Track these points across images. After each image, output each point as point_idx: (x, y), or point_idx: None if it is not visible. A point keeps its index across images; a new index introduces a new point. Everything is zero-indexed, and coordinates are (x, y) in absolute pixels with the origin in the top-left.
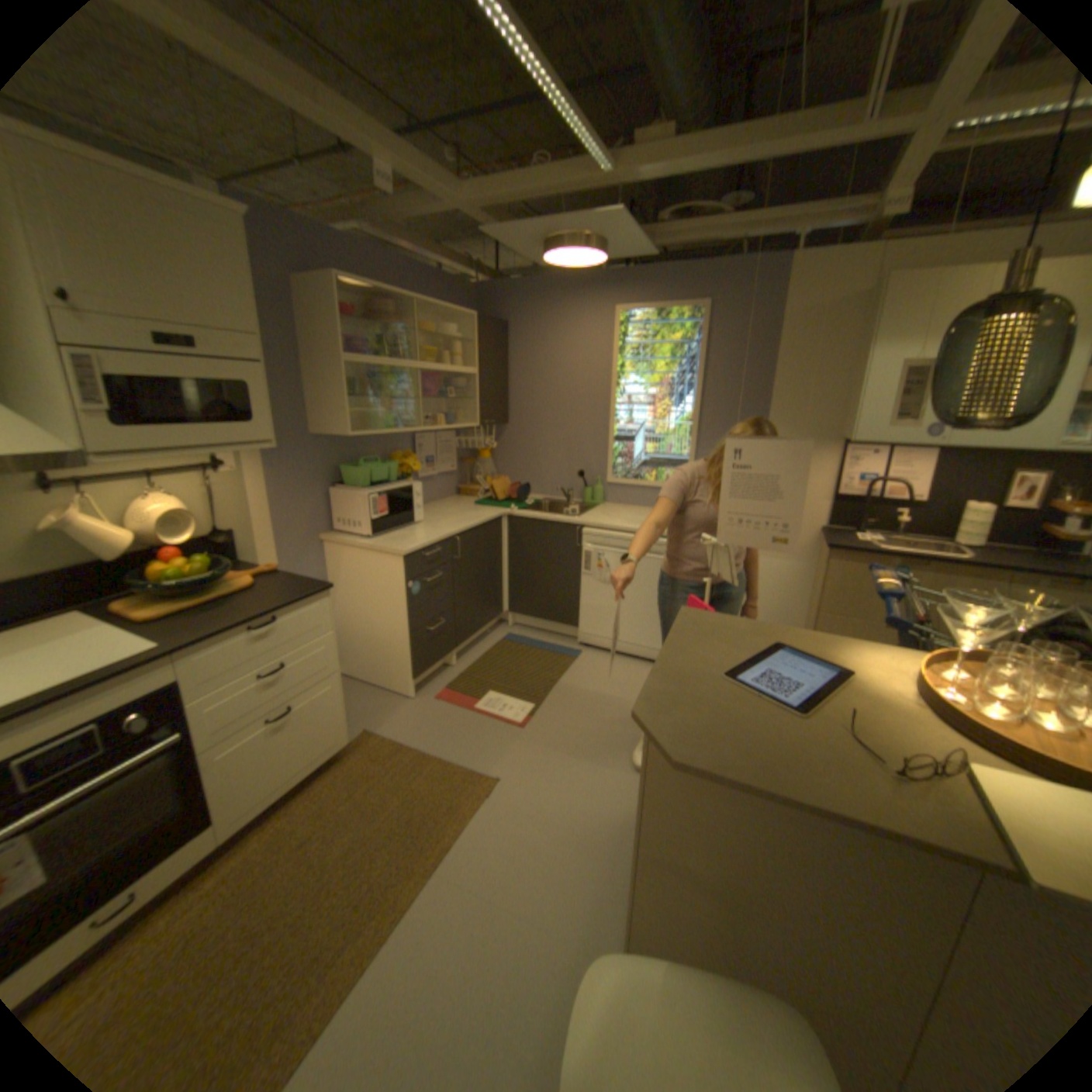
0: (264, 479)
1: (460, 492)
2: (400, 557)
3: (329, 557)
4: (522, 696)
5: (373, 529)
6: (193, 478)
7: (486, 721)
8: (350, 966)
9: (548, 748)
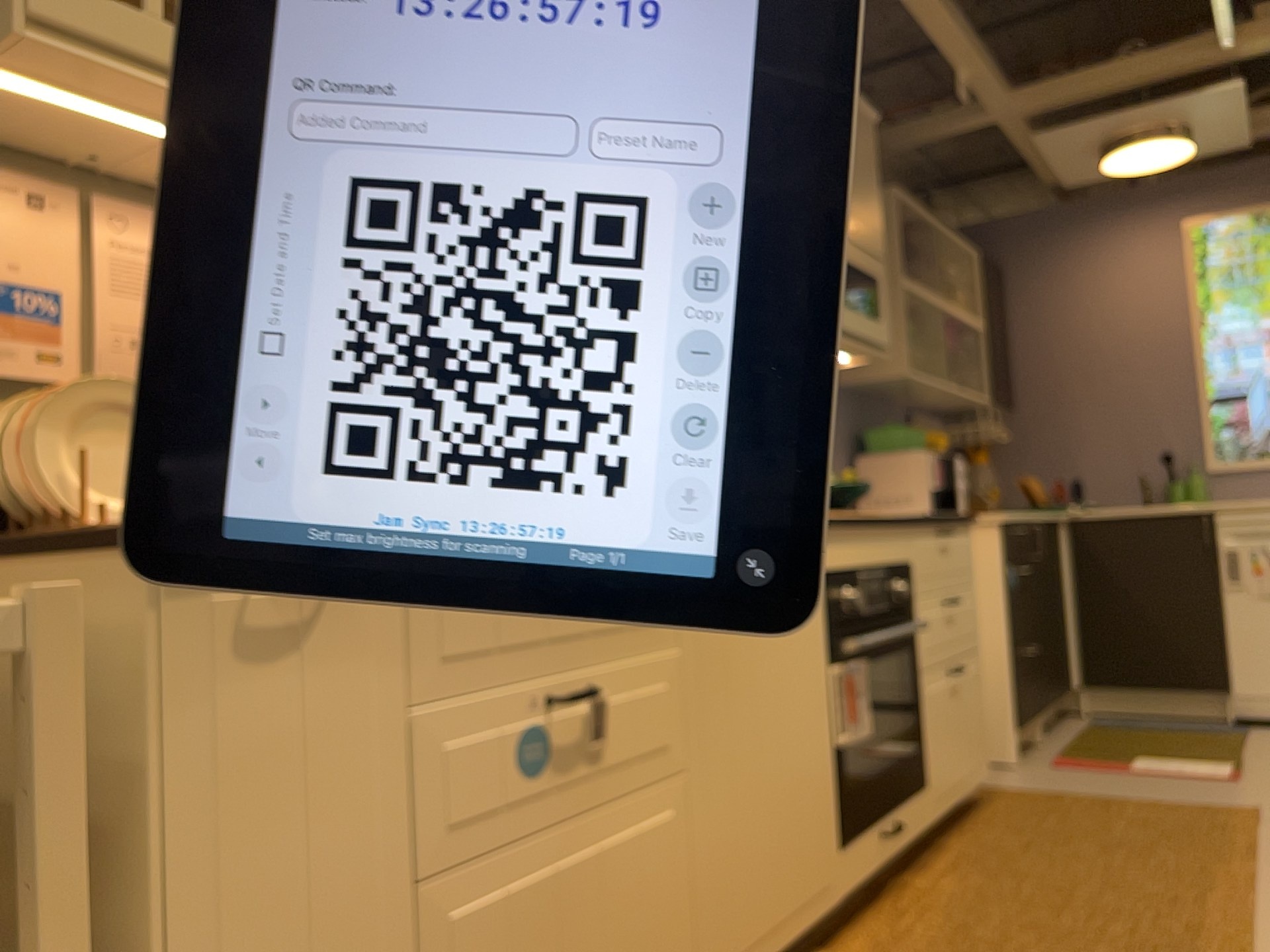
0: None
1: None
2: (996, 528)
3: None
4: (1203, 760)
5: (933, 505)
6: None
7: (1172, 778)
8: (1238, 905)
9: None
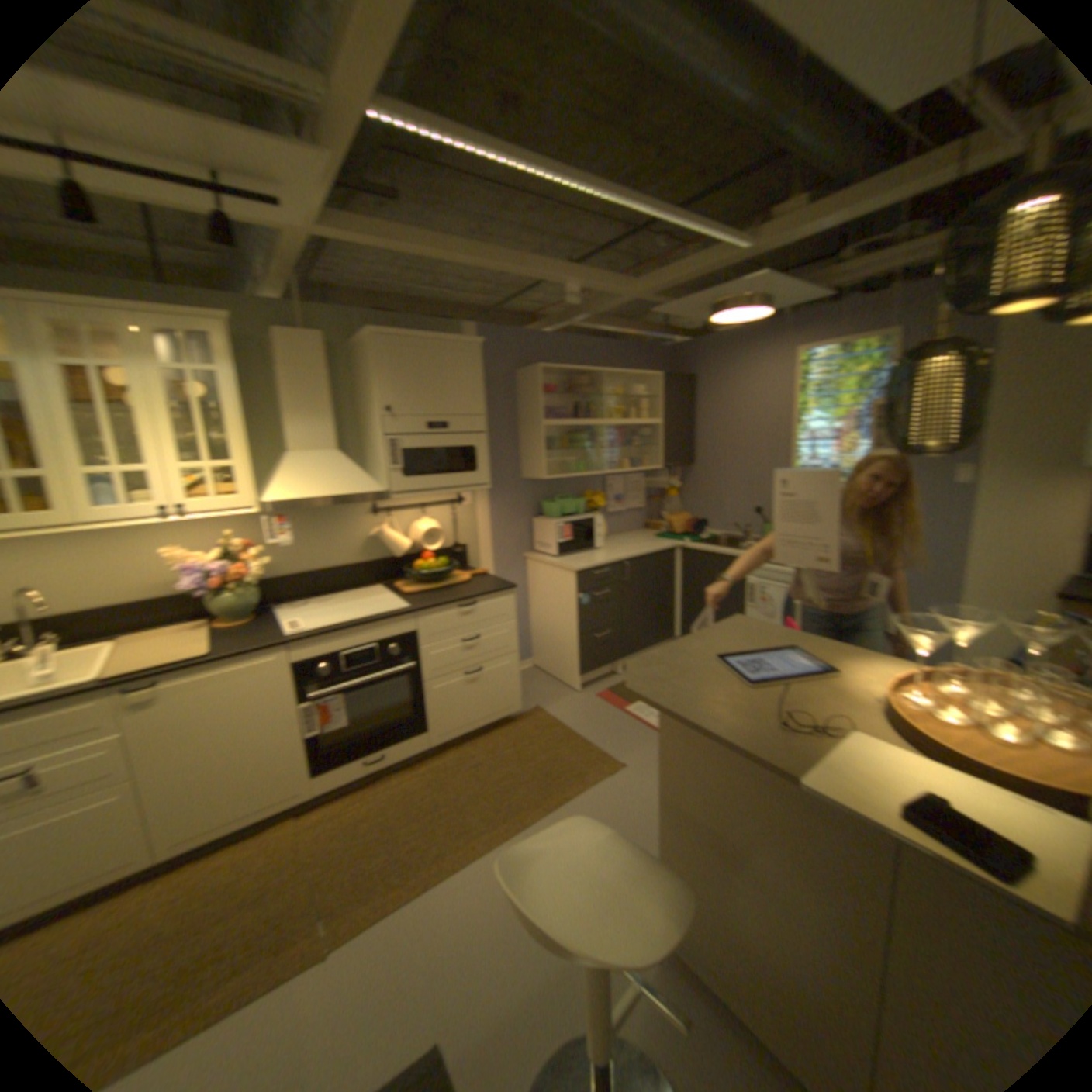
0: (488, 511)
1: (647, 527)
2: (572, 573)
3: (528, 571)
4: None
5: (558, 551)
6: (445, 510)
7: (631, 722)
8: (483, 844)
9: None
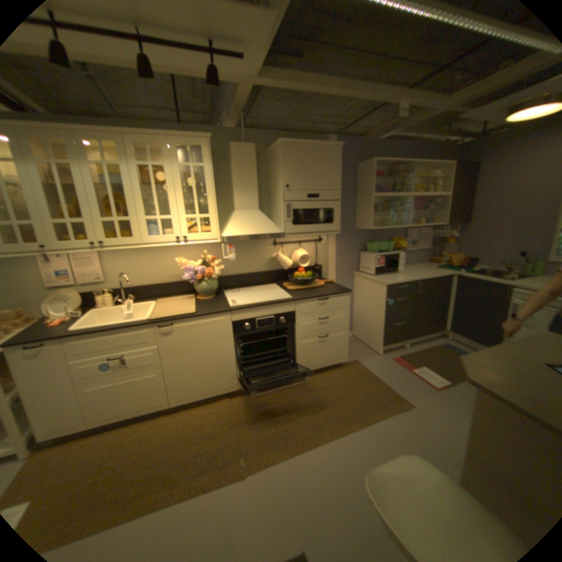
0: (336, 247)
1: (432, 261)
2: (386, 286)
3: (356, 283)
4: (445, 377)
5: (377, 272)
6: (313, 245)
7: (418, 380)
8: (329, 437)
9: (453, 408)
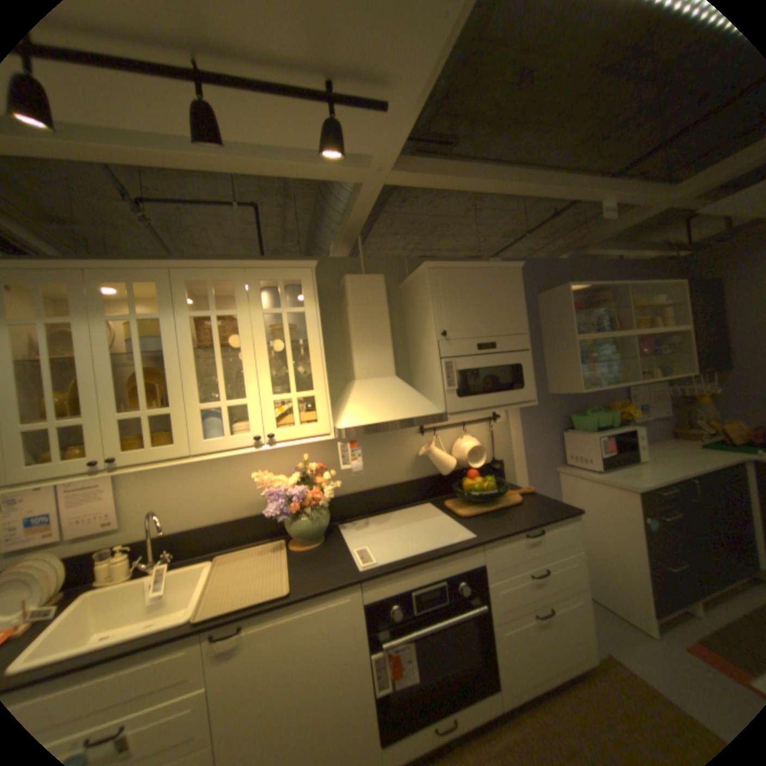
0: (521, 427)
1: (677, 437)
2: (637, 495)
3: (564, 487)
4: None
5: (605, 467)
6: (483, 427)
7: None
8: None
9: None
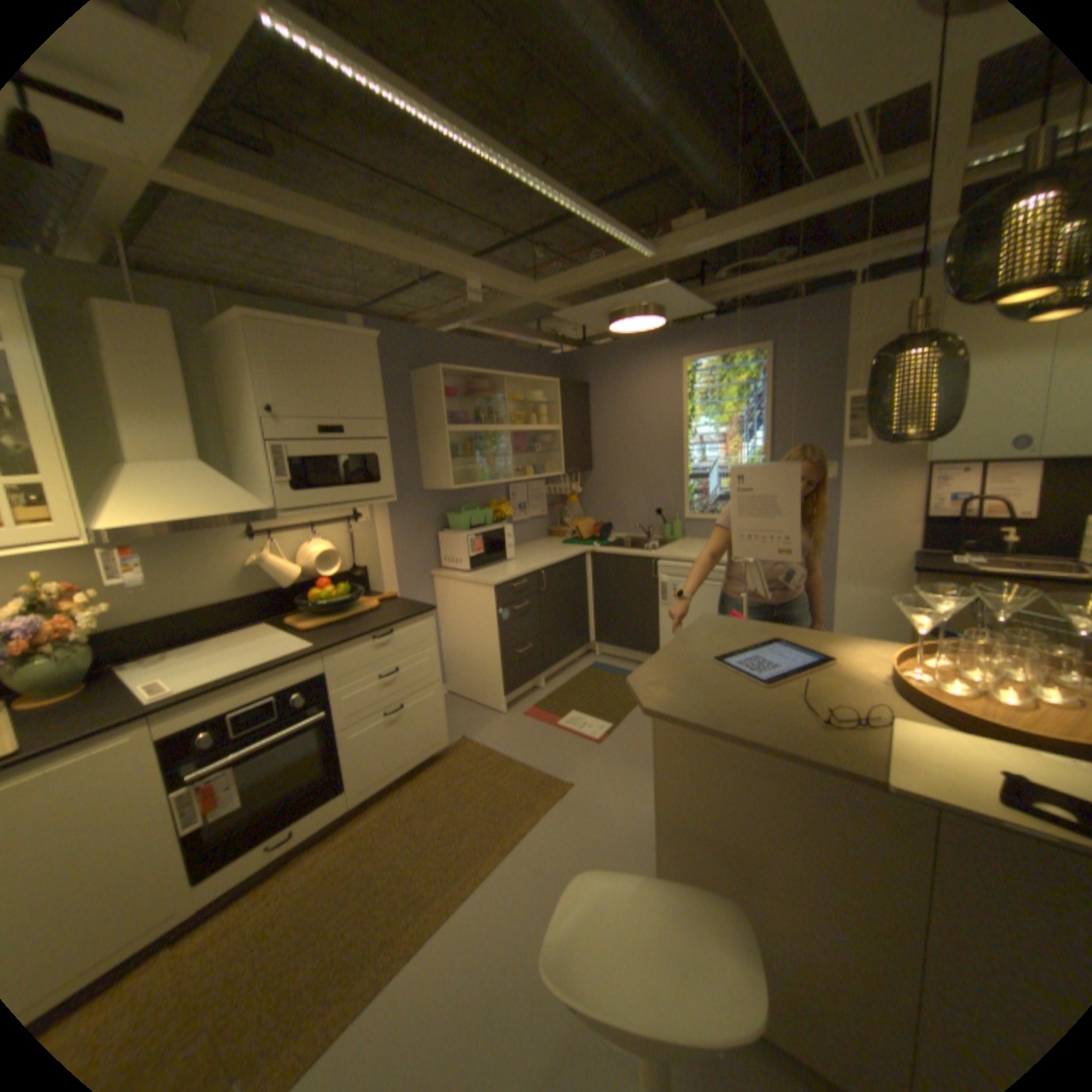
0: (391, 527)
1: (551, 535)
2: (492, 588)
3: (438, 590)
4: (602, 717)
5: (472, 565)
6: (341, 528)
7: (567, 736)
8: (439, 913)
9: (622, 763)
